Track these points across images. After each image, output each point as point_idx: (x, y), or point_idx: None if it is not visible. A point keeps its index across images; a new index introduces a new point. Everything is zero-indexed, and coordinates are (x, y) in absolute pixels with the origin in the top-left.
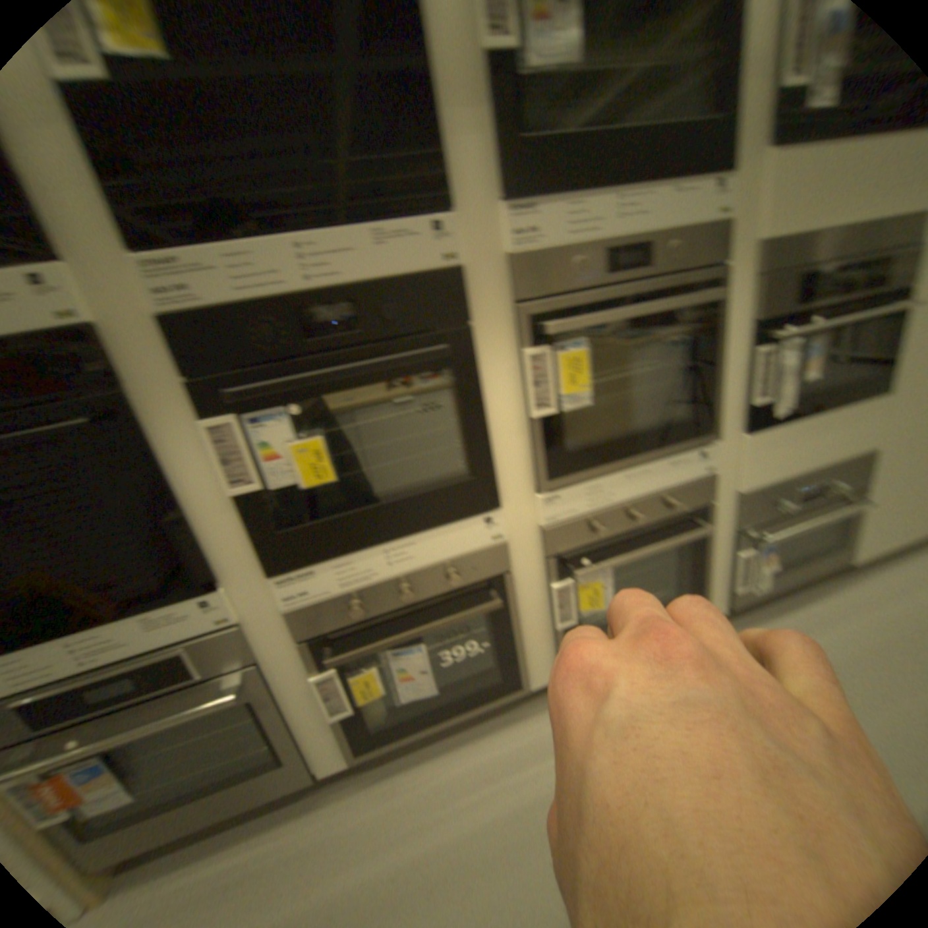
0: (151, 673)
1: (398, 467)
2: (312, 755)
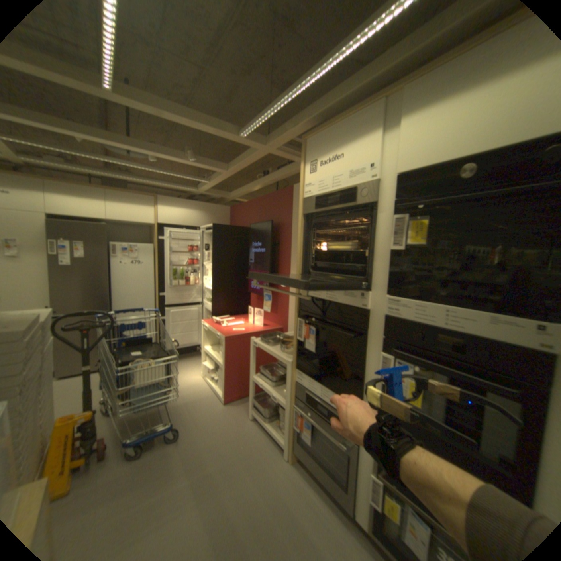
0: (332, 414)
1: (464, 426)
2: (358, 505)
